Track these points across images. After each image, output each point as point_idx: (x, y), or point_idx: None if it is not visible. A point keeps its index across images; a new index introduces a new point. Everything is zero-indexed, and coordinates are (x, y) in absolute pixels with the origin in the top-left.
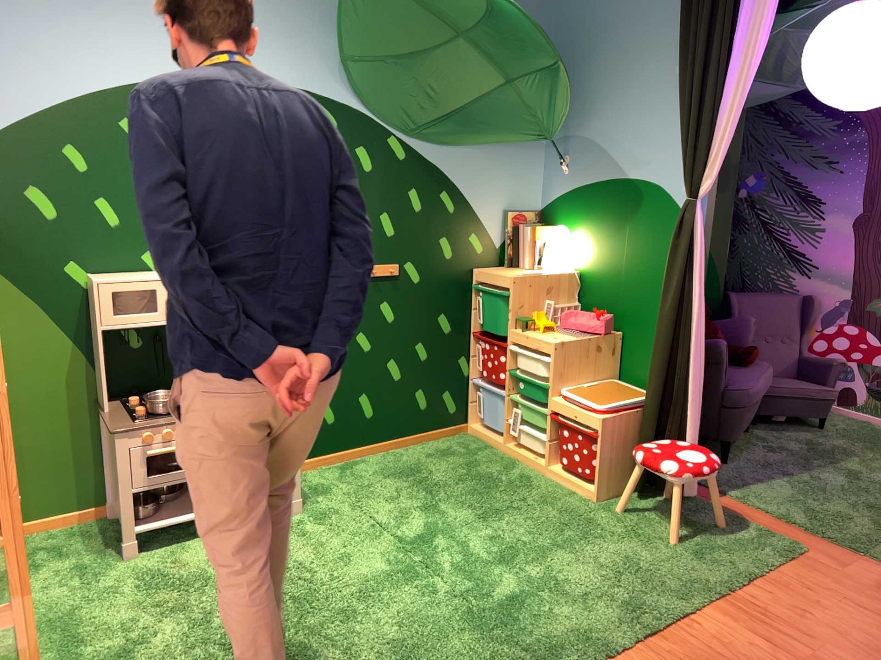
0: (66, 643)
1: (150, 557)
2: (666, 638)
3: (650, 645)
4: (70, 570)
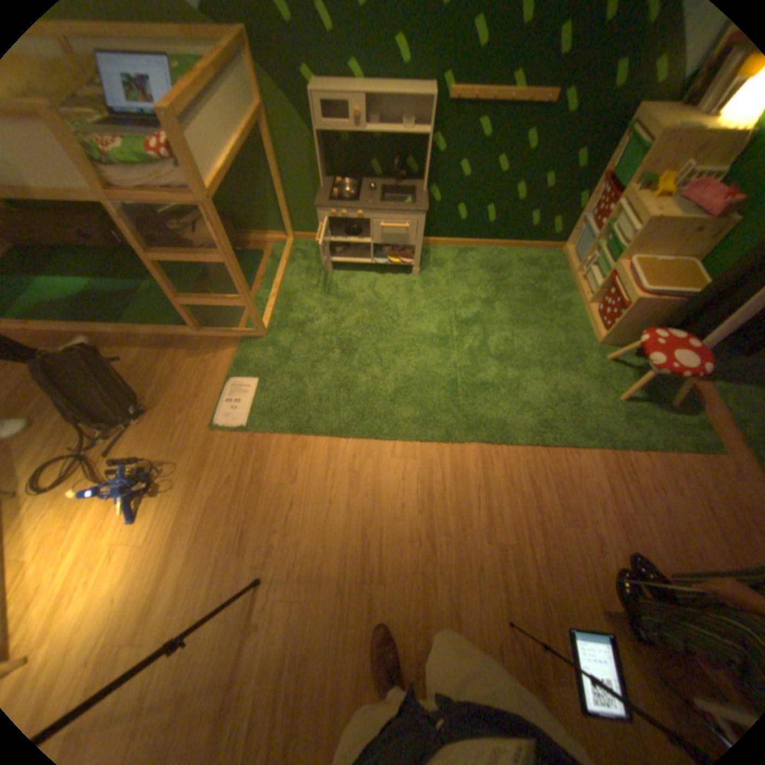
0: (285, 308)
1: (337, 275)
2: (549, 452)
3: (534, 451)
4: (303, 269)
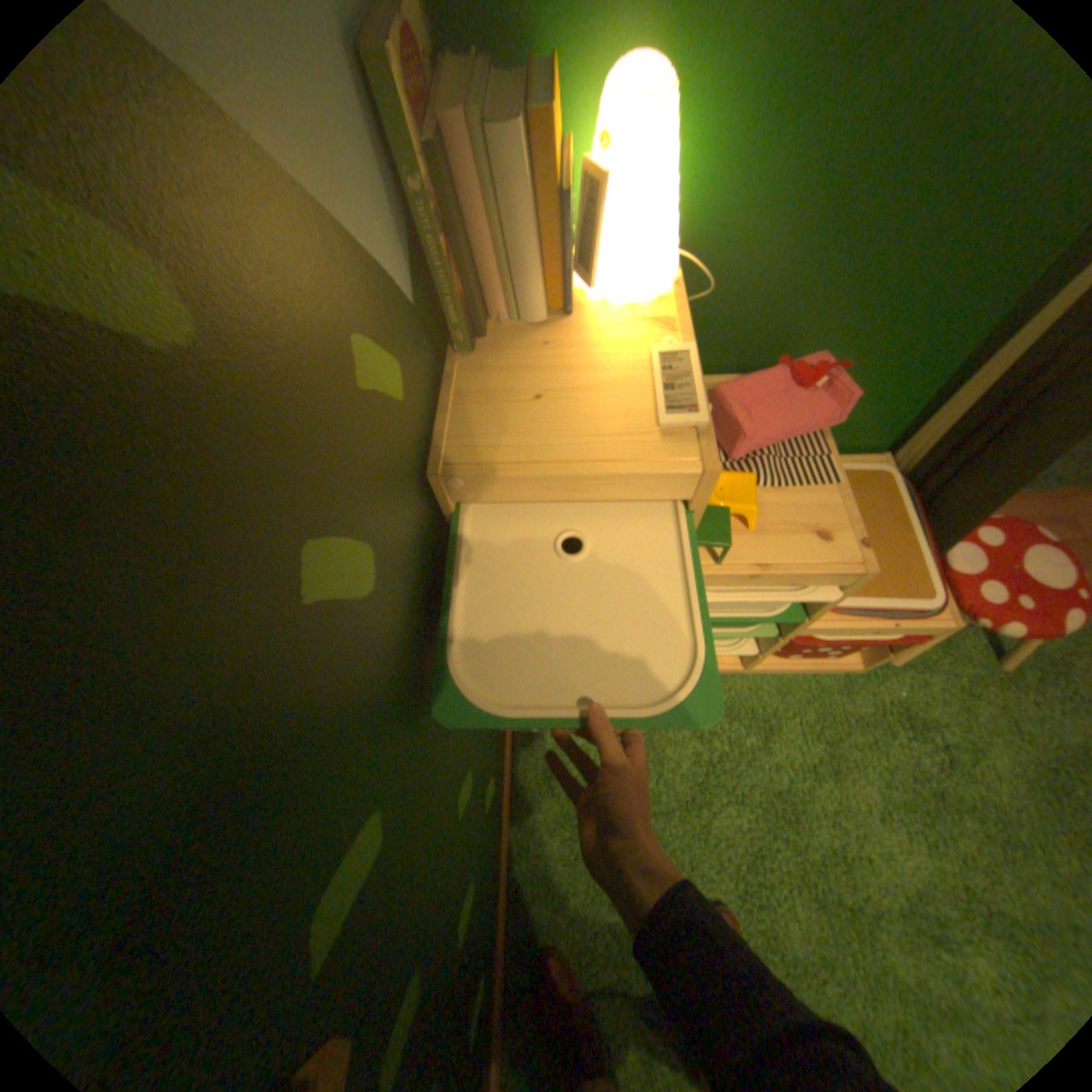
0: None
1: None
2: None
3: None
4: None
